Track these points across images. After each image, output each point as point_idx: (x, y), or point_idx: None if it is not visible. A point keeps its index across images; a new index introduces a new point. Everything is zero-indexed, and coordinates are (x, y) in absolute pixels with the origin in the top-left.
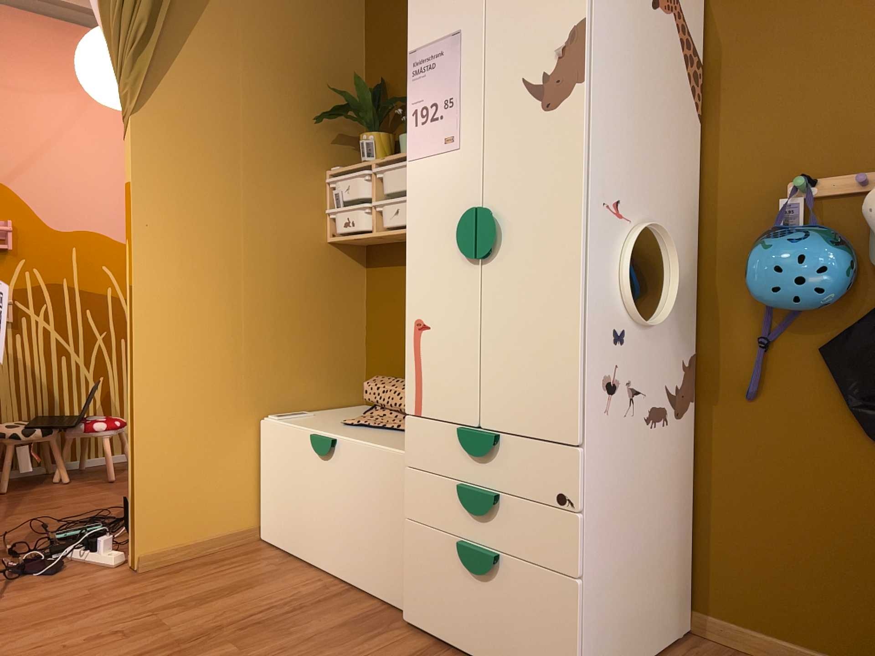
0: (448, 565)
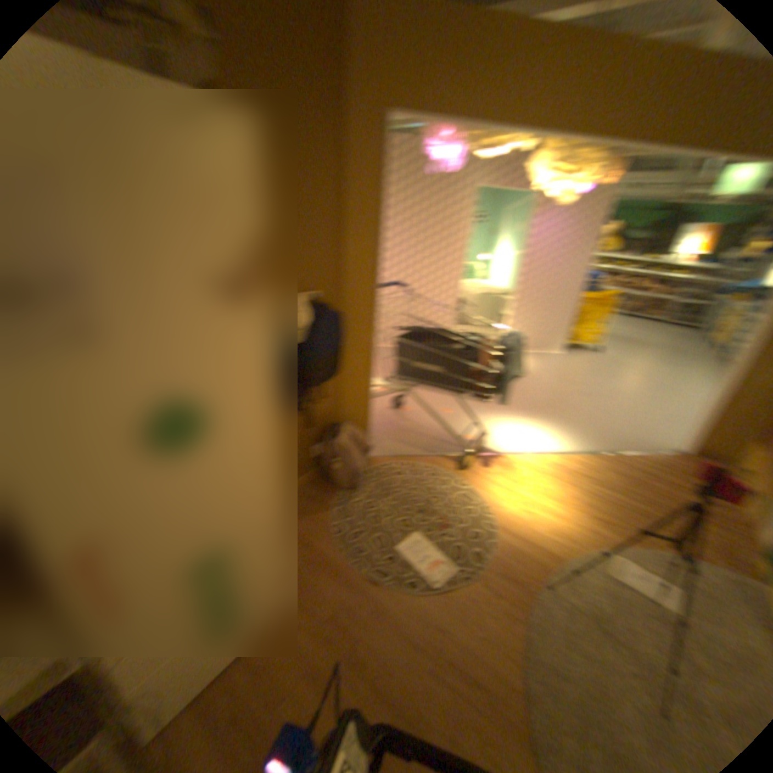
0: (195, 655)
